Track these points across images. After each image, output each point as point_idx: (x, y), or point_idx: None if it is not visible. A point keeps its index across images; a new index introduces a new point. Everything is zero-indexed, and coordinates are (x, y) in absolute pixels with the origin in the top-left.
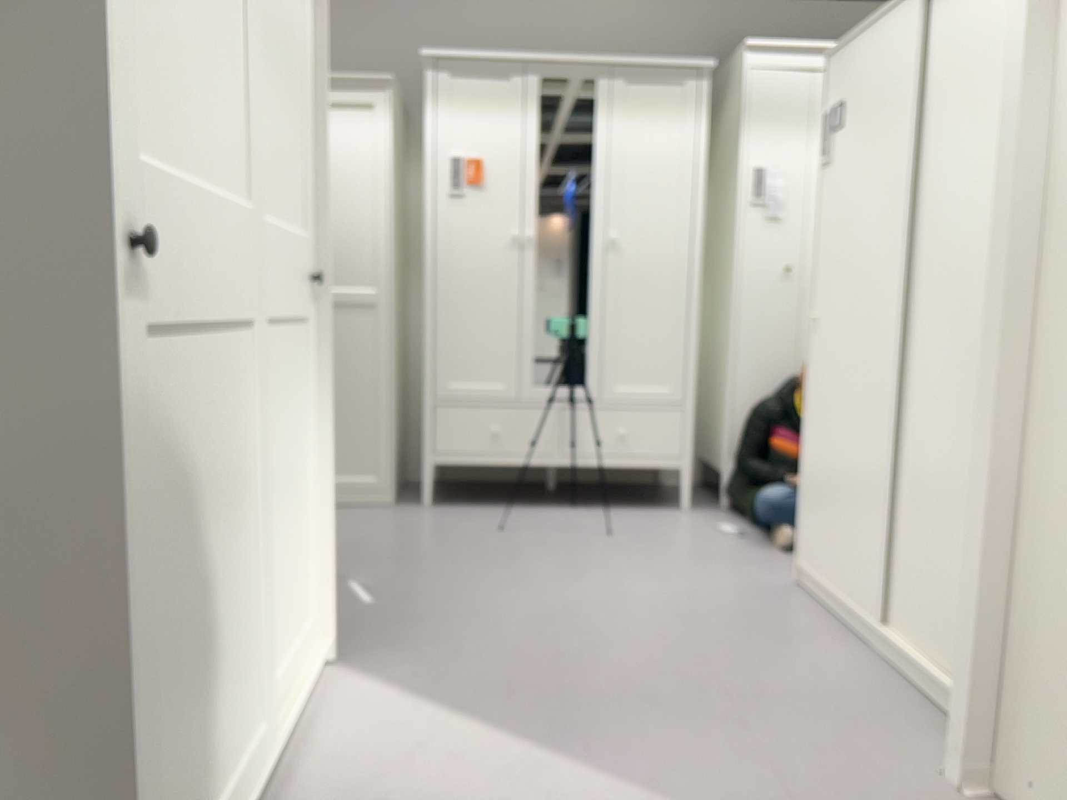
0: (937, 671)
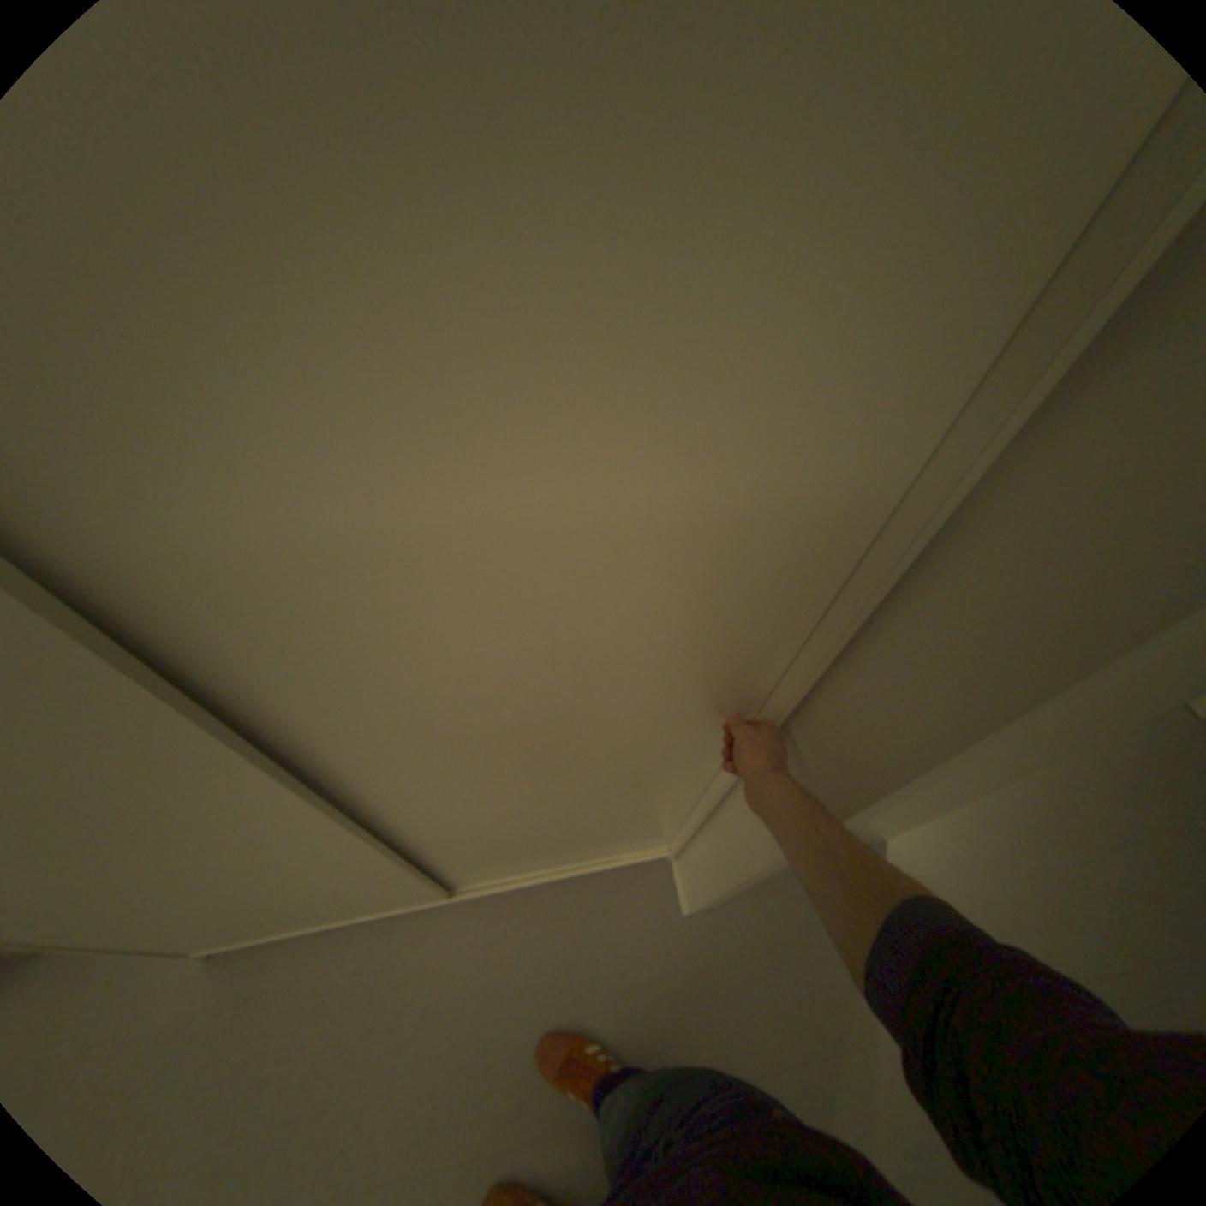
0: (548, 878)
